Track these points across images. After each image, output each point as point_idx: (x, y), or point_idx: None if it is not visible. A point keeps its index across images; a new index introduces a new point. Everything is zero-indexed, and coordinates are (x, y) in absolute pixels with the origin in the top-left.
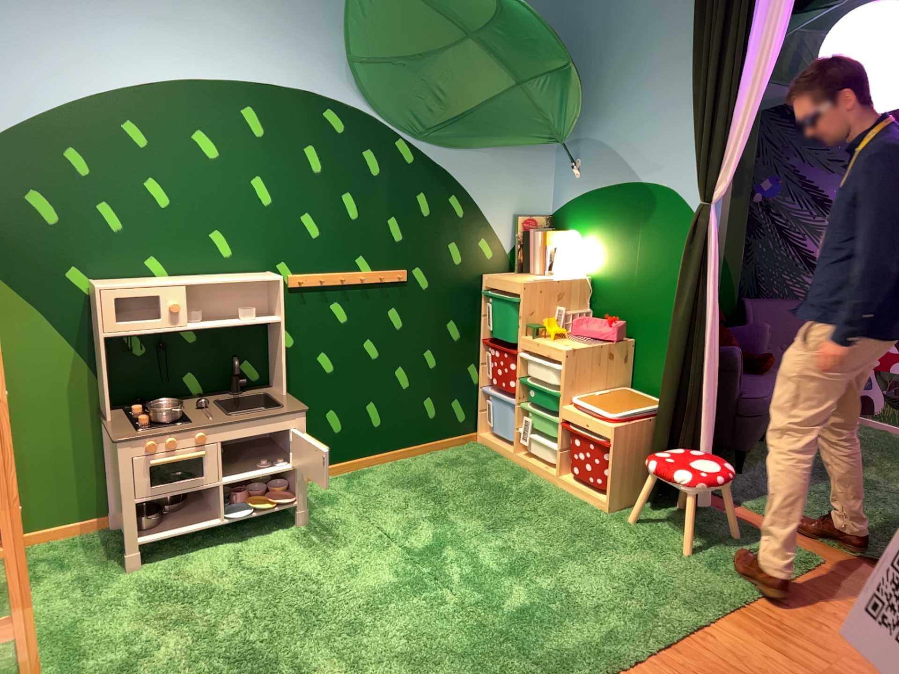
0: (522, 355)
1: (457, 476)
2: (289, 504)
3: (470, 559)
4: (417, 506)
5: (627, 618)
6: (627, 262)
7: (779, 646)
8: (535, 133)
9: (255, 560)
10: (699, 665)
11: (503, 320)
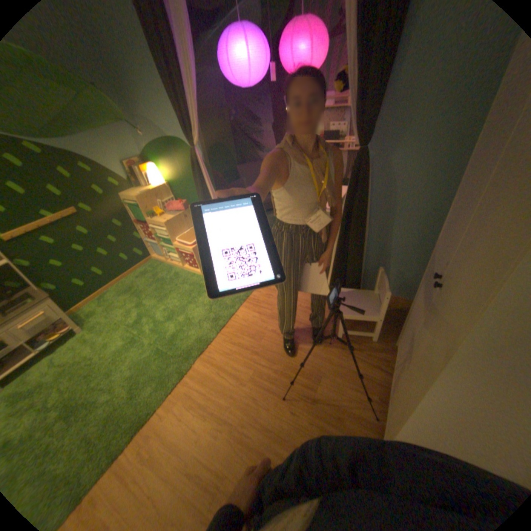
0: (150, 226)
1: (145, 279)
2: (66, 331)
3: (151, 320)
4: (129, 302)
5: (209, 322)
6: (177, 174)
7: (257, 311)
8: (106, 119)
9: (60, 360)
10: (232, 330)
11: (135, 213)
